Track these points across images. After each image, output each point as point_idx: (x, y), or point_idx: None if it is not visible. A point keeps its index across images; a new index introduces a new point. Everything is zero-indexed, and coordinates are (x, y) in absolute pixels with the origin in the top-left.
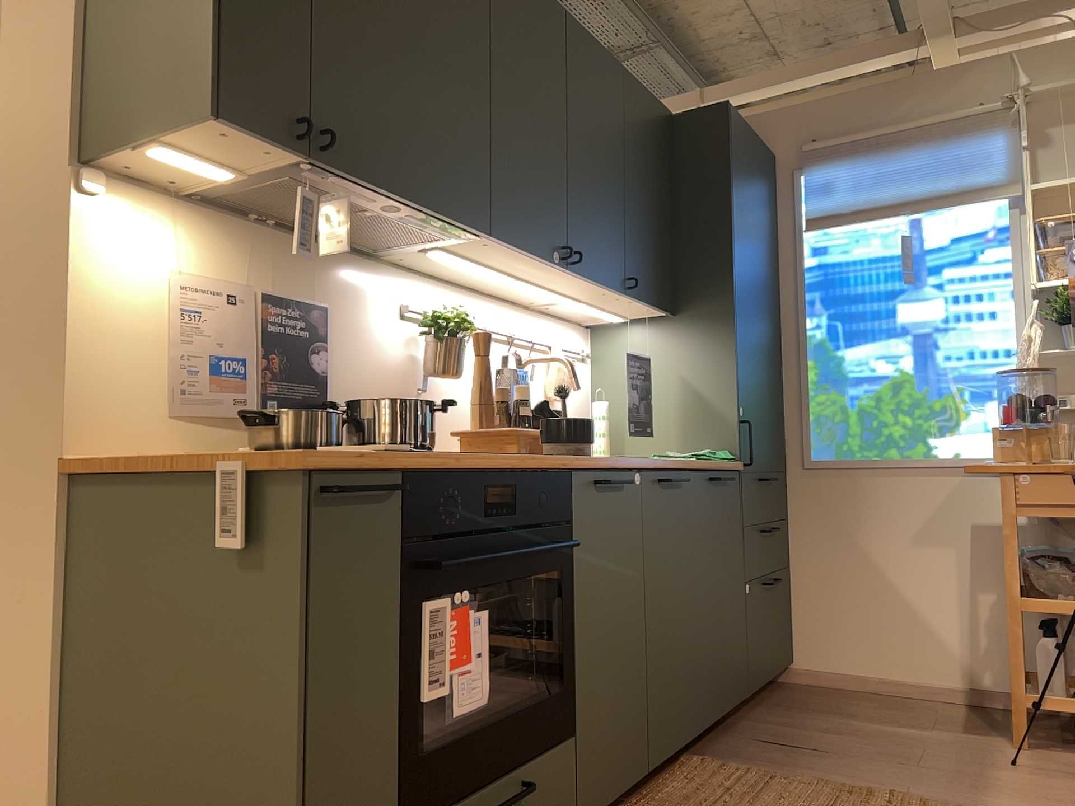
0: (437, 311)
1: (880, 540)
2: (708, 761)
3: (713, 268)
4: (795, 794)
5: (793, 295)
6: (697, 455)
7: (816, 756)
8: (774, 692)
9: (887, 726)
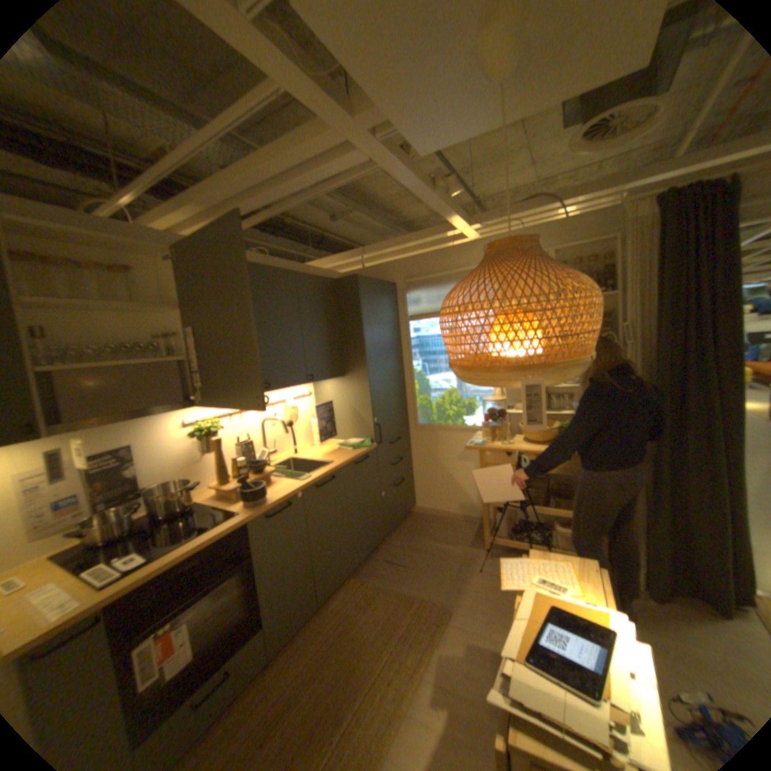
0: (199, 424)
1: (446, 458)
2: (355, 584)
3: (357, 356)
4: (381, 607)
5: (406, 350)
6: (353, 446)
7: (402, 573)
8: (405, 521)
9: (440, 545)
